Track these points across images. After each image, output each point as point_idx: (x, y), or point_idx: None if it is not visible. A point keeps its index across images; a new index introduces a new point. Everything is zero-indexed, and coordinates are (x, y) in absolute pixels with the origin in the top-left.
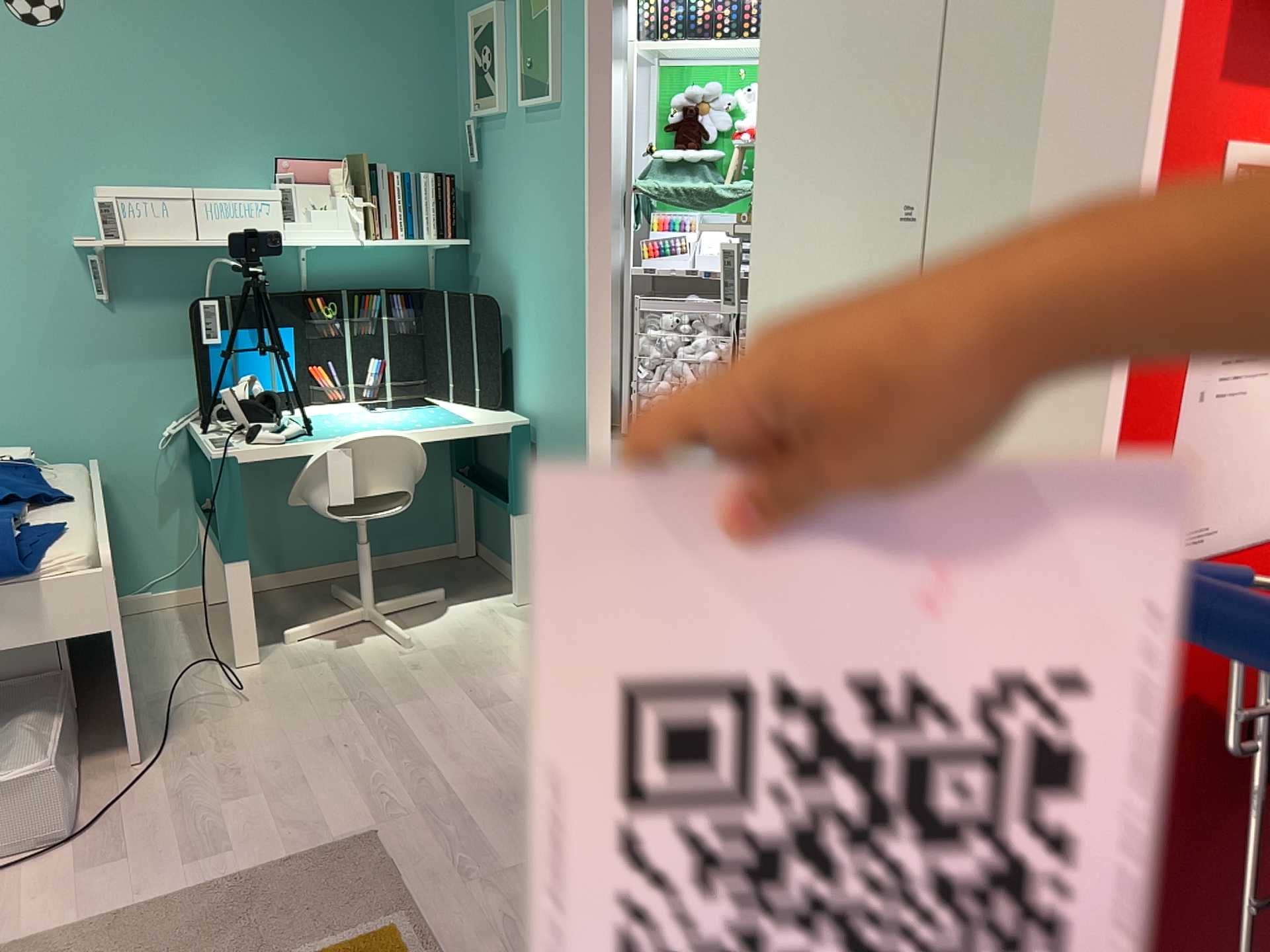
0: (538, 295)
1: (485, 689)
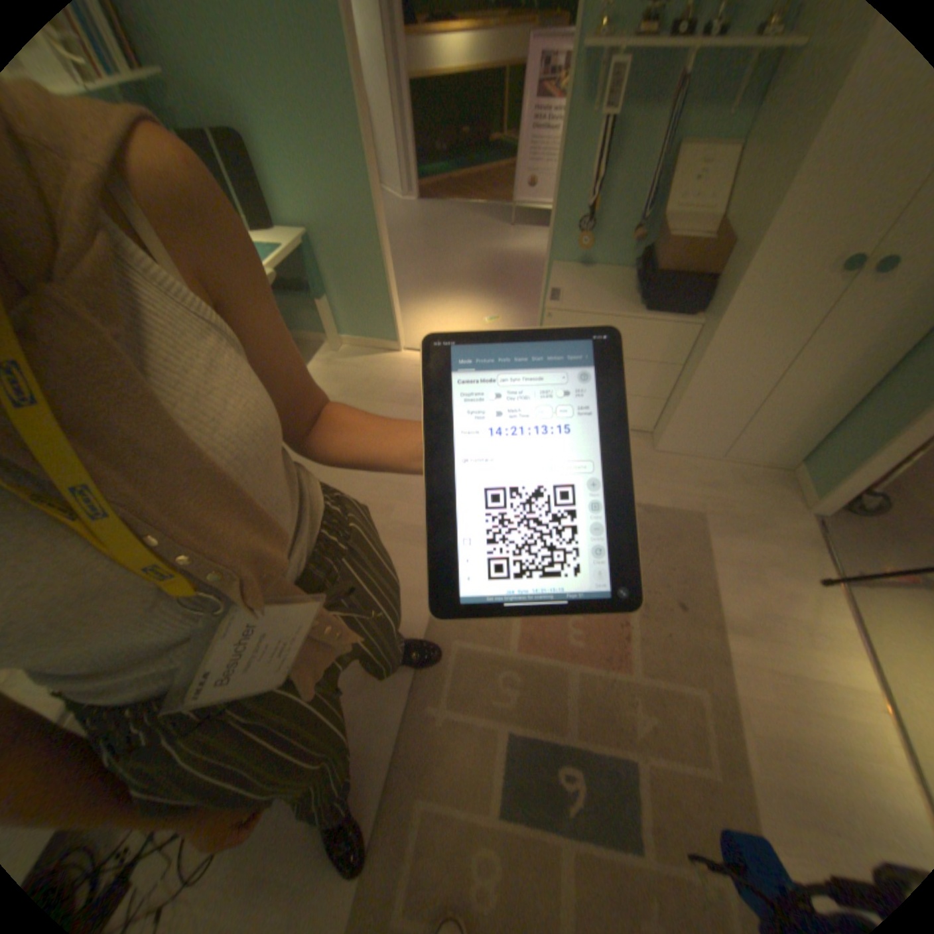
0: (282, 121)
1: (396, 396)
